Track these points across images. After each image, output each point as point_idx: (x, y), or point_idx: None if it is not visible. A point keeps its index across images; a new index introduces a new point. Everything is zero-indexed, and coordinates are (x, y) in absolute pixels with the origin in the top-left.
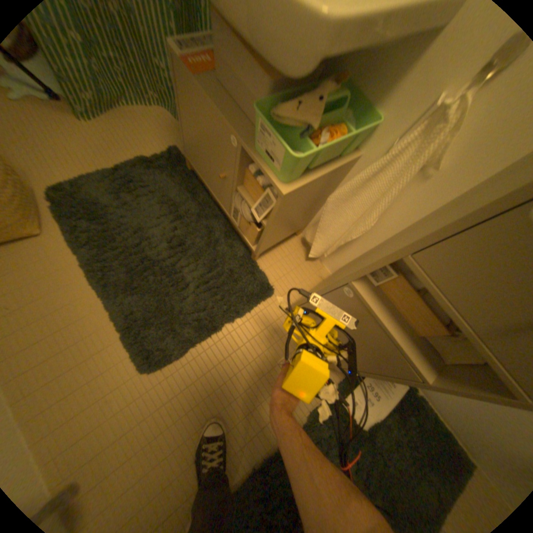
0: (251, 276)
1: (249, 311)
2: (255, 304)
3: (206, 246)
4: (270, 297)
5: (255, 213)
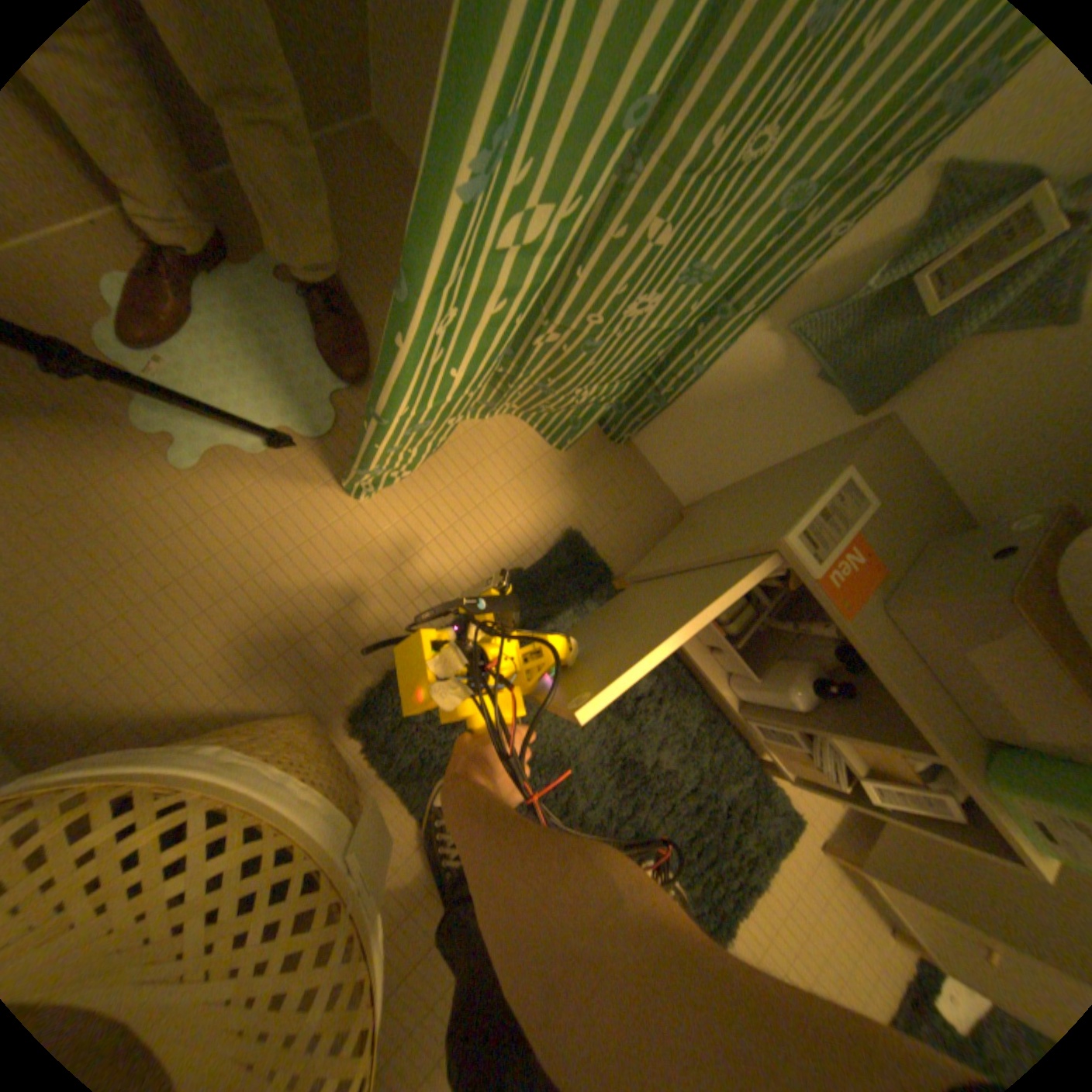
0: (770, 811)
1: (776, 882)
2: (784, 866)
3: (685, 769)
4: (802, 840)
5: (876, 794)
